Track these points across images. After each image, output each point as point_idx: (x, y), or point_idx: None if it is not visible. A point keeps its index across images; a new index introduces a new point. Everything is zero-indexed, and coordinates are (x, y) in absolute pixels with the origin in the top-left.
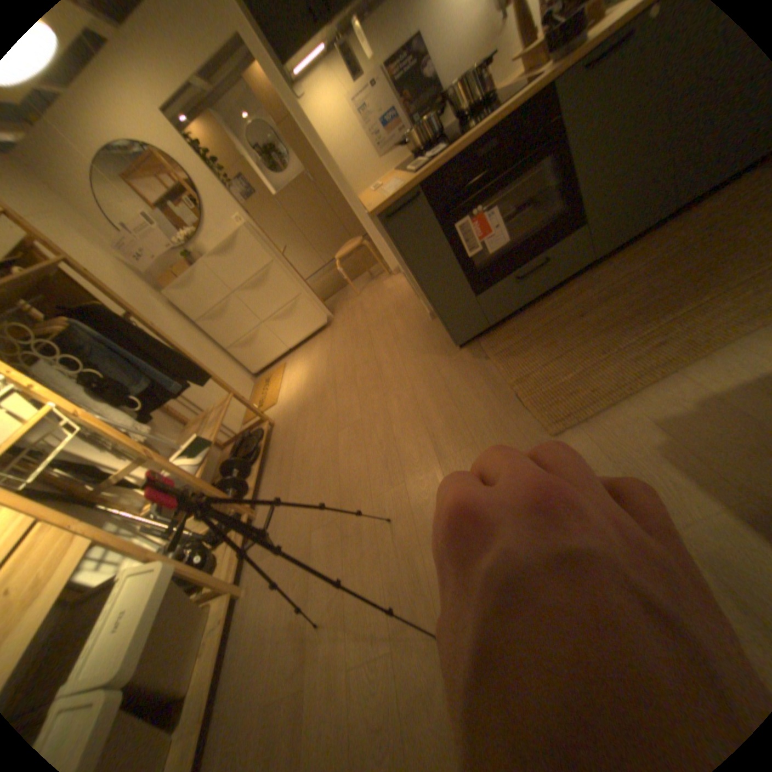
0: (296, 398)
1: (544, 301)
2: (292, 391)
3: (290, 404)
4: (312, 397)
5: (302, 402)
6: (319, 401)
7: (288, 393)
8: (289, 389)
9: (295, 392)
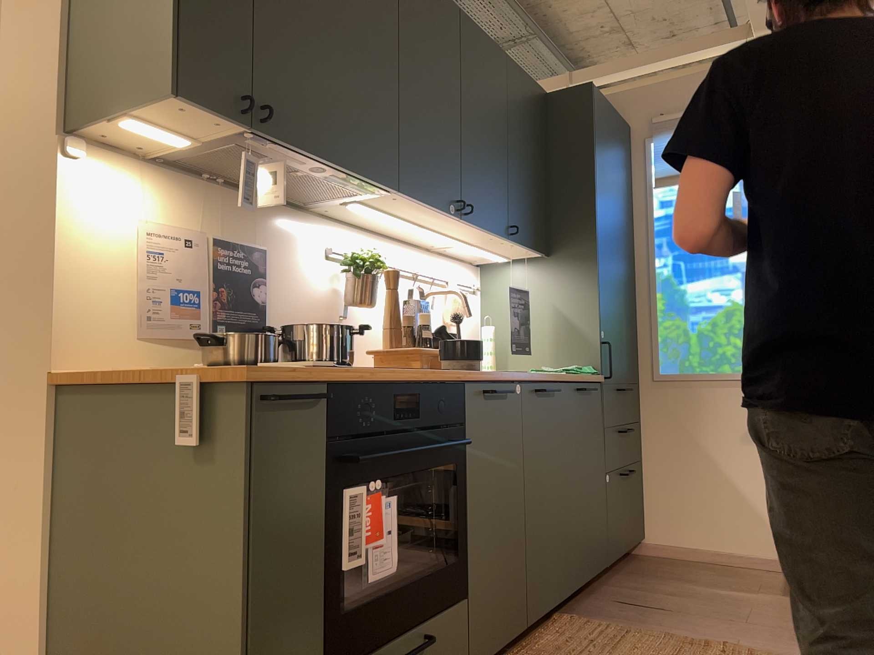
0: None
1: None
2: None
3: None
4: None
5: None
6: None
7: None
8: None
9: None
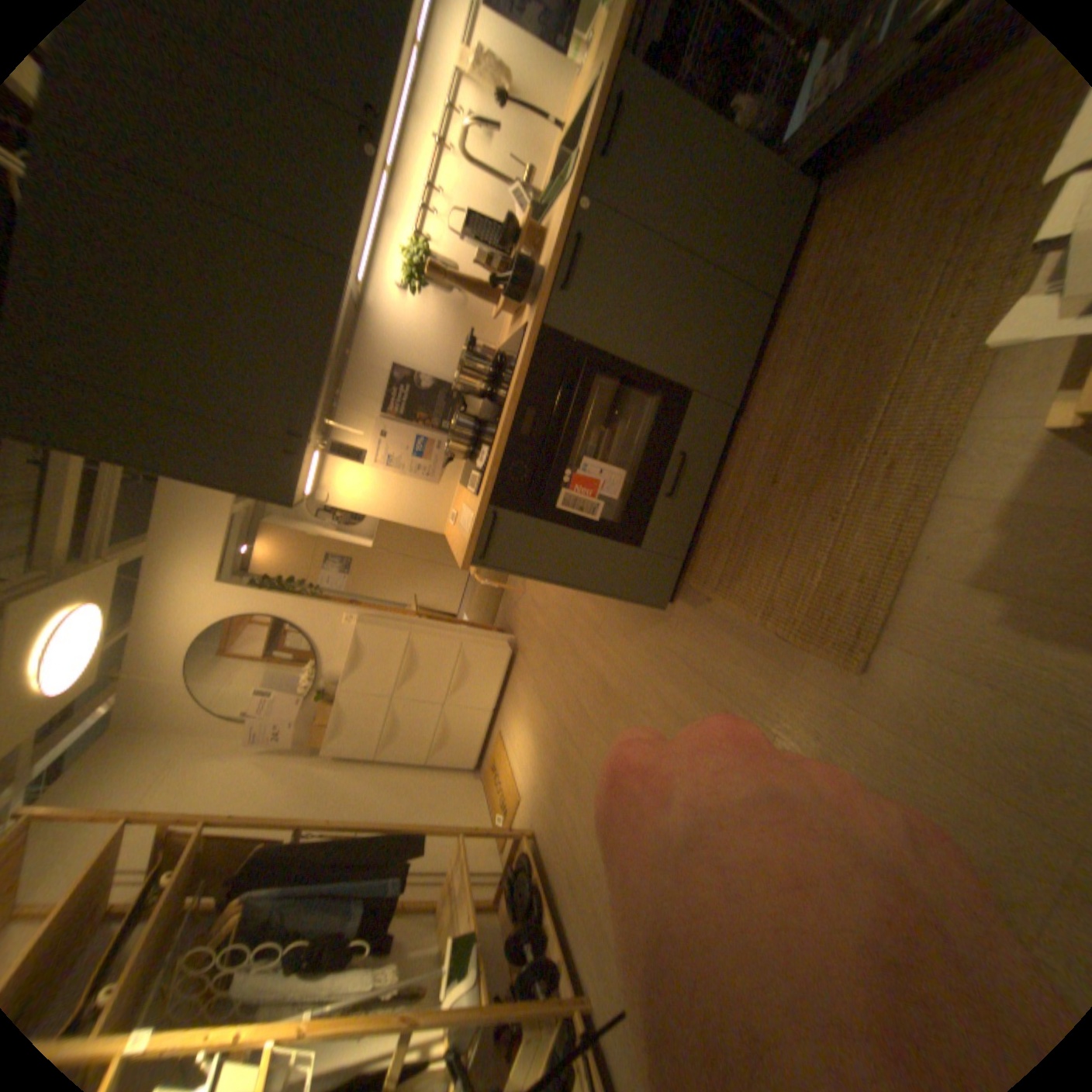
0: (536, 776)
1: (719, 485)
2: (526, 768)
3: (535, 790)
4: (552, 766)
5: (546, 779)
6: (563, 767)
7: (523, 773)
8: (522, 767)
9: (530, 768)
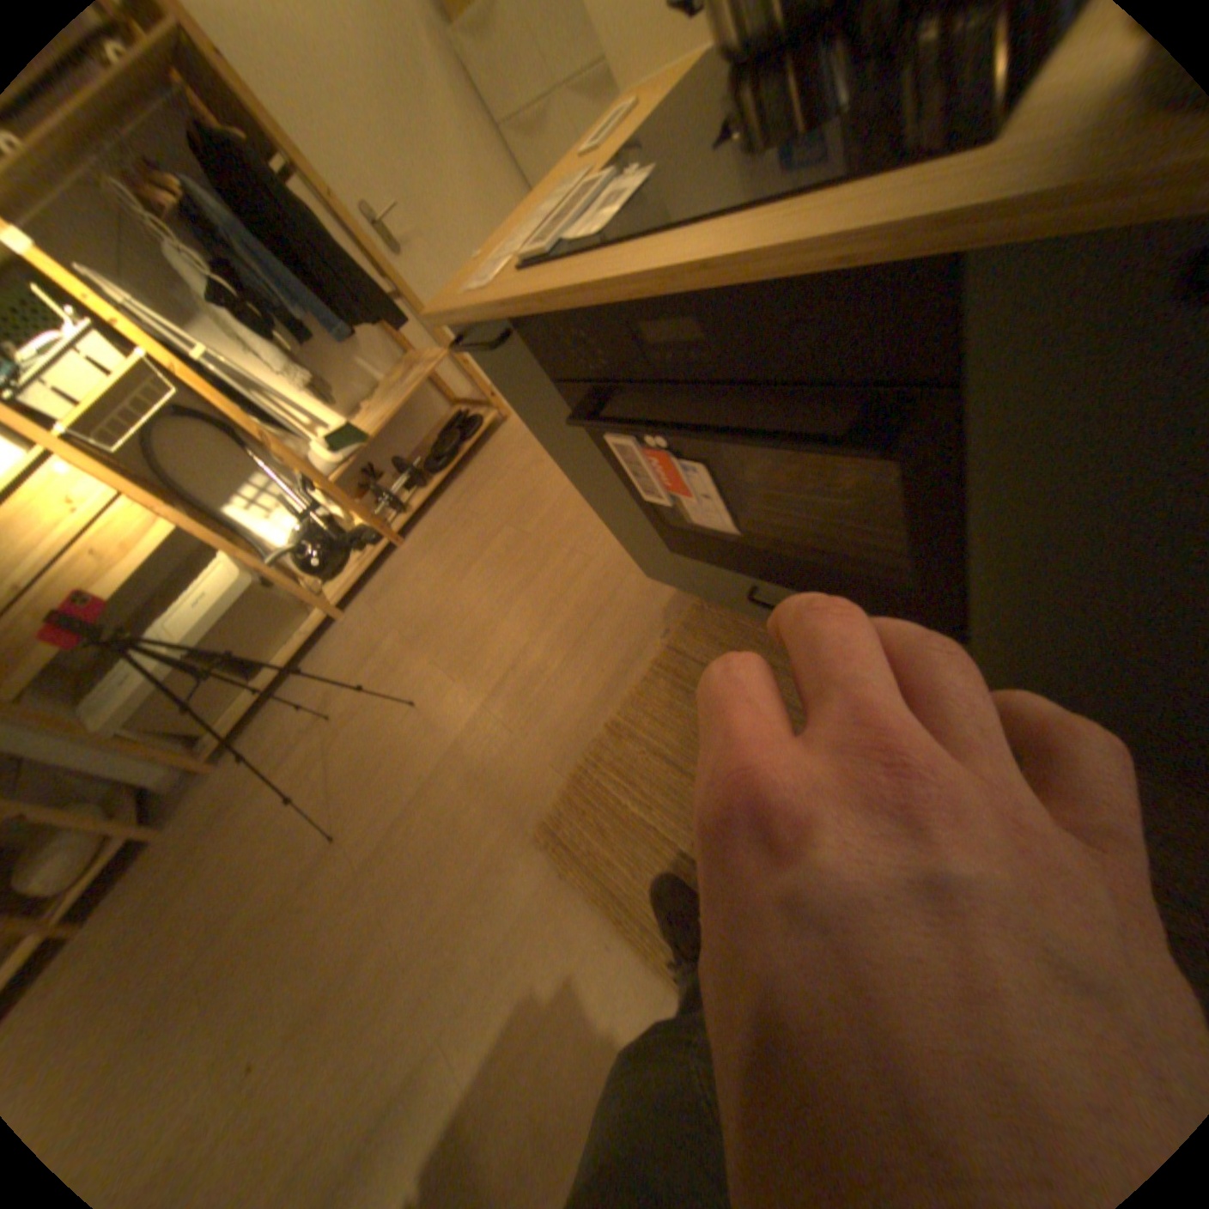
0: None
1: None
2: None
3: None
4: None
5: None
6: None
7: None
8: None
9: None
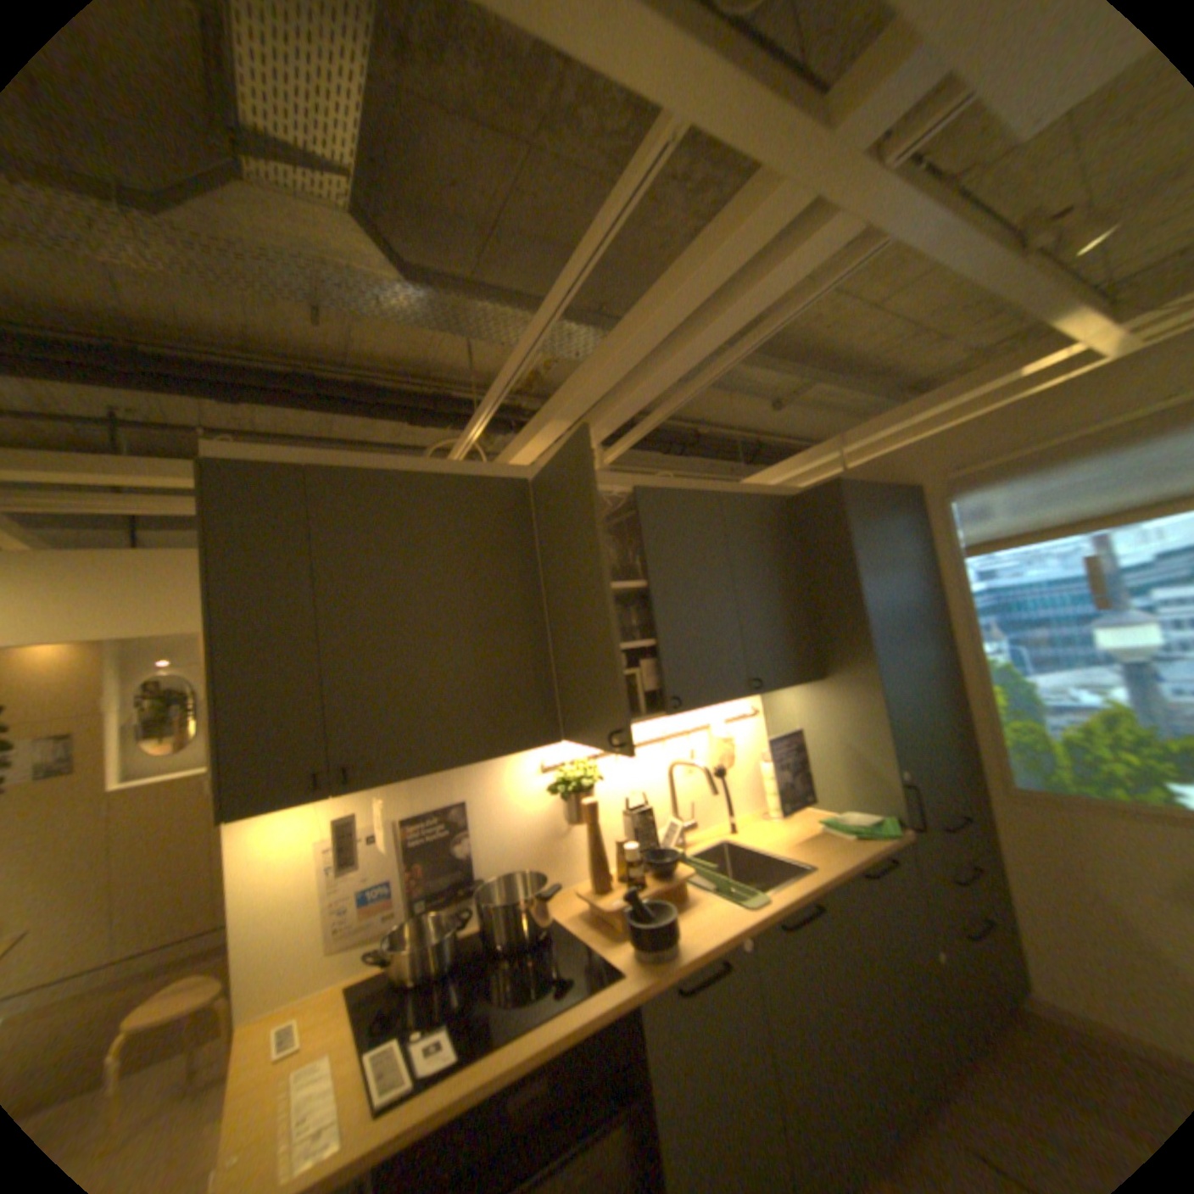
0: None
1: None
2: None
3: None
4: None
5: None
6: None
7: None
8: None
9: None
